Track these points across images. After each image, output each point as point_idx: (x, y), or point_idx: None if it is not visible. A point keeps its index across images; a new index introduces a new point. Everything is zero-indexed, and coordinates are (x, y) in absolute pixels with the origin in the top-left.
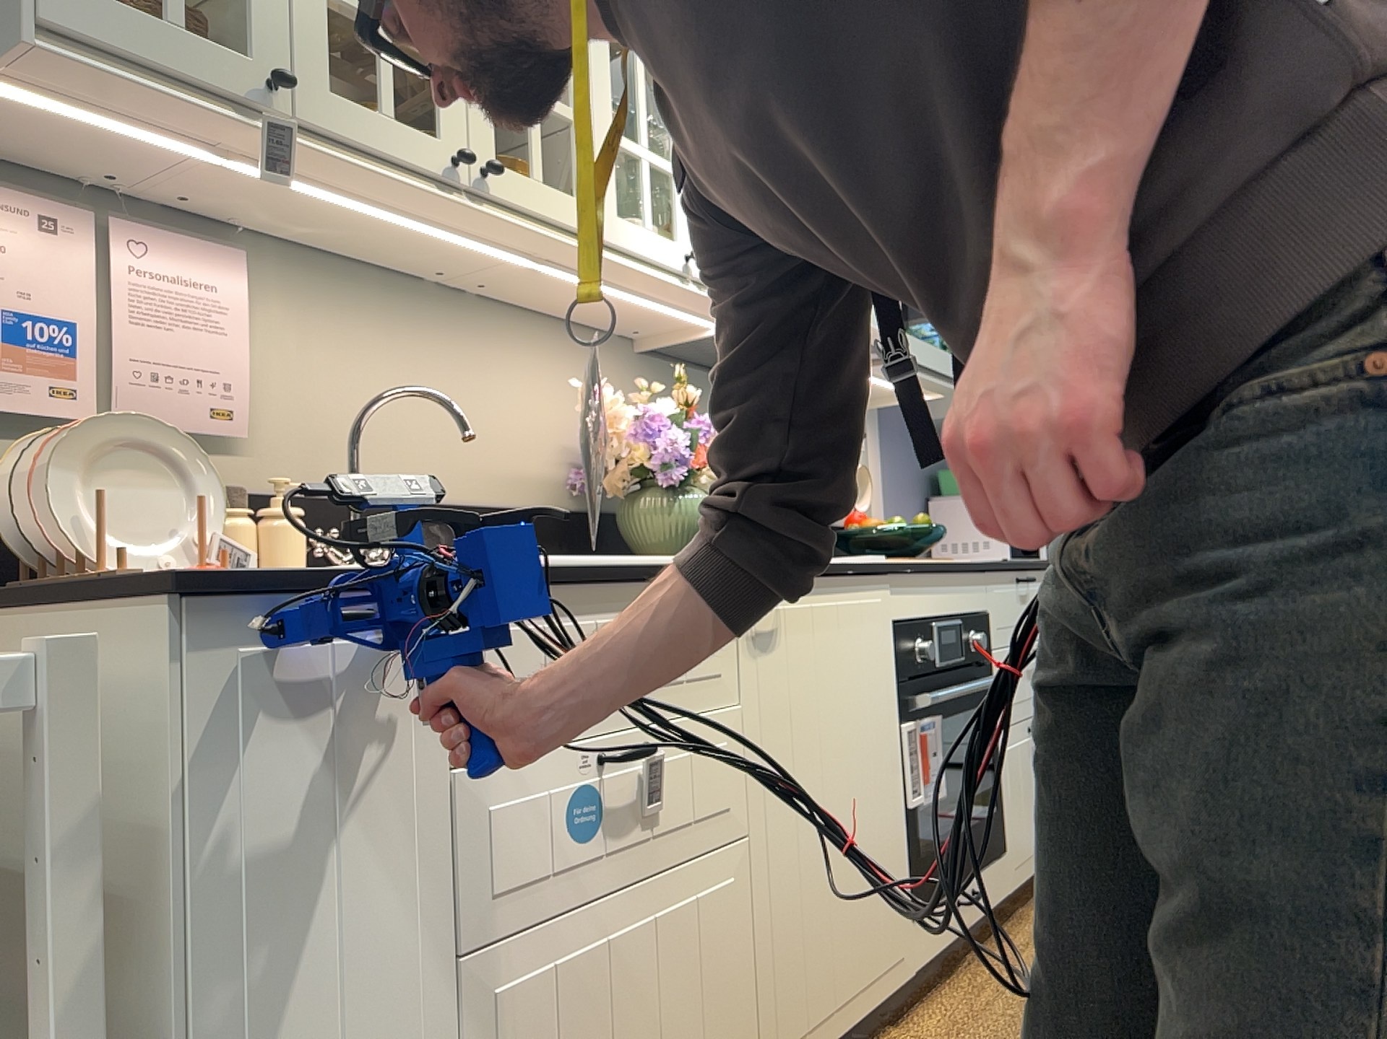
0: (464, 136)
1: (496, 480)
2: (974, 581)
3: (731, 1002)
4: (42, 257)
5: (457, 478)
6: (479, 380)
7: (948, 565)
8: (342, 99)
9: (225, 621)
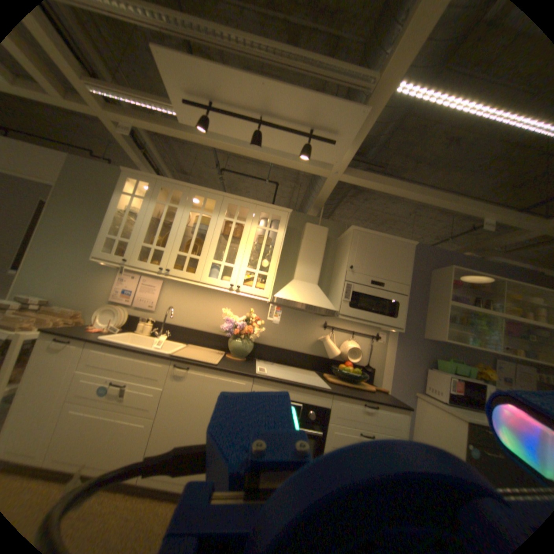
0: (166, 265)
1: (210, 327)
2: (319, 395)
3: (132, 455)
4: (130, 283)
5: (199, 325)
6: (212, 306)
7: (292, 385)
8: (139, 262)
9: (46, 338)
